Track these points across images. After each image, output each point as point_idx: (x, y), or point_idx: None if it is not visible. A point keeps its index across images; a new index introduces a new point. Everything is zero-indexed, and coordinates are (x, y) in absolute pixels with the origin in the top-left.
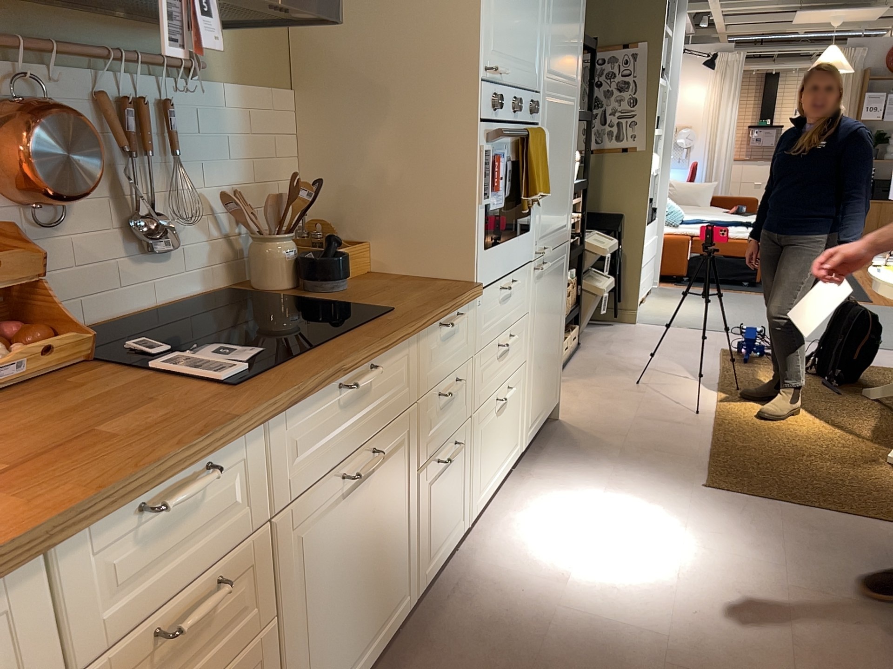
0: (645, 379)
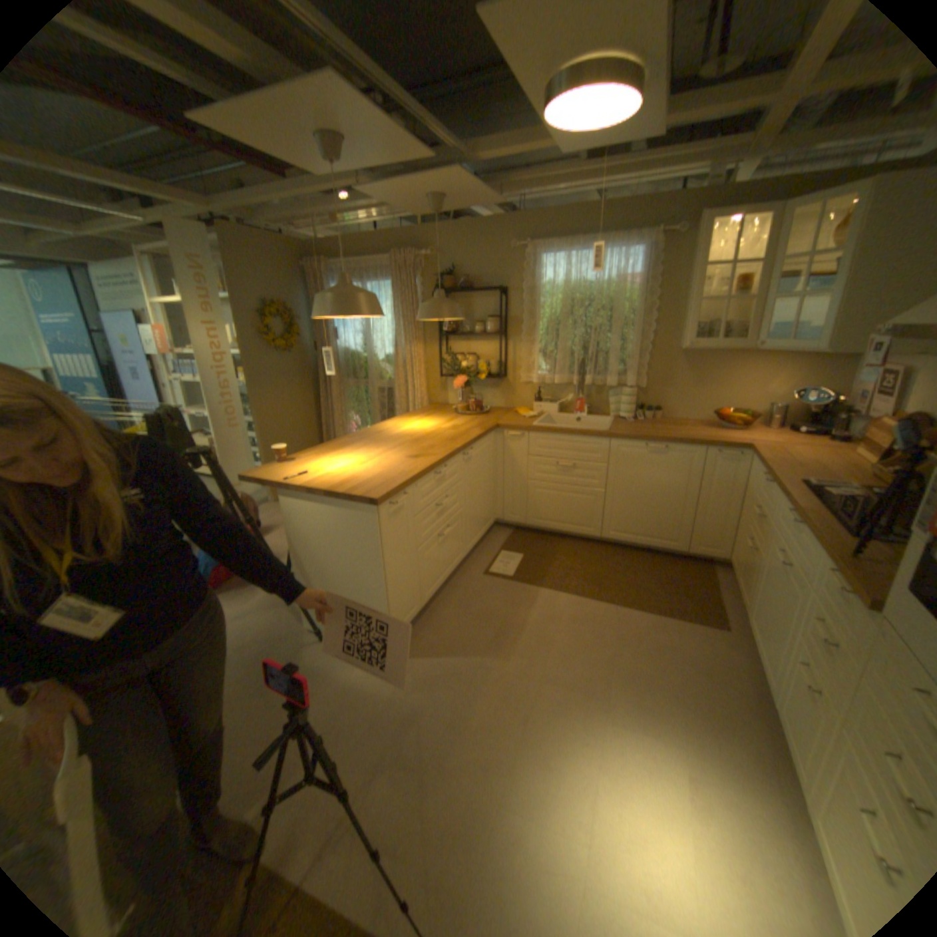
0: None
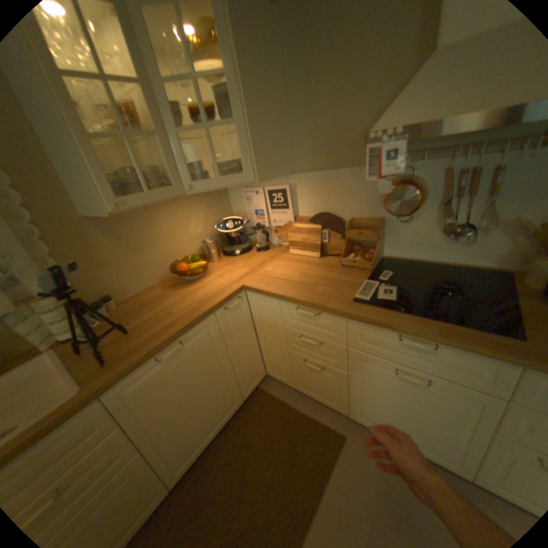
0: None
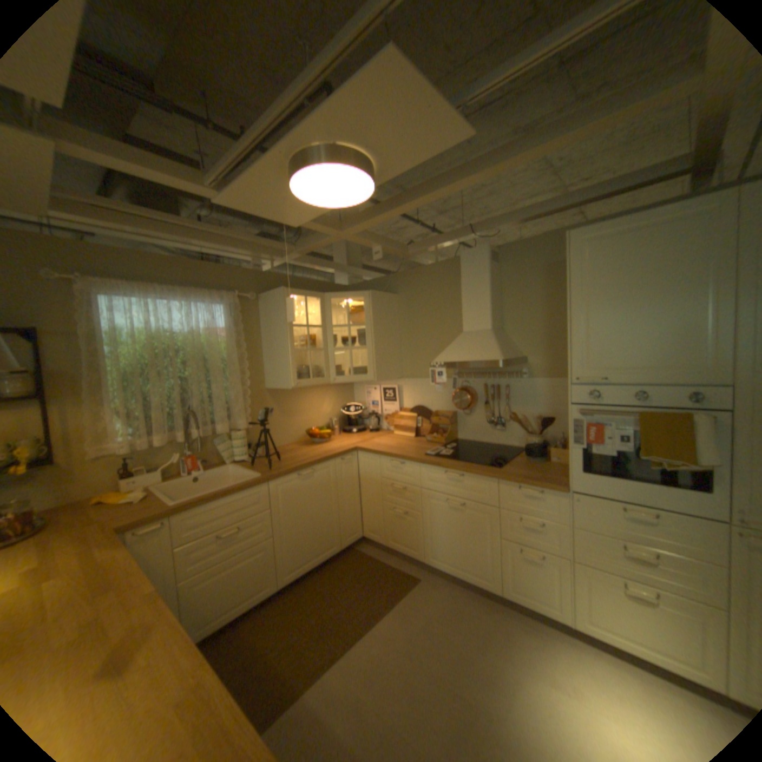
0: None
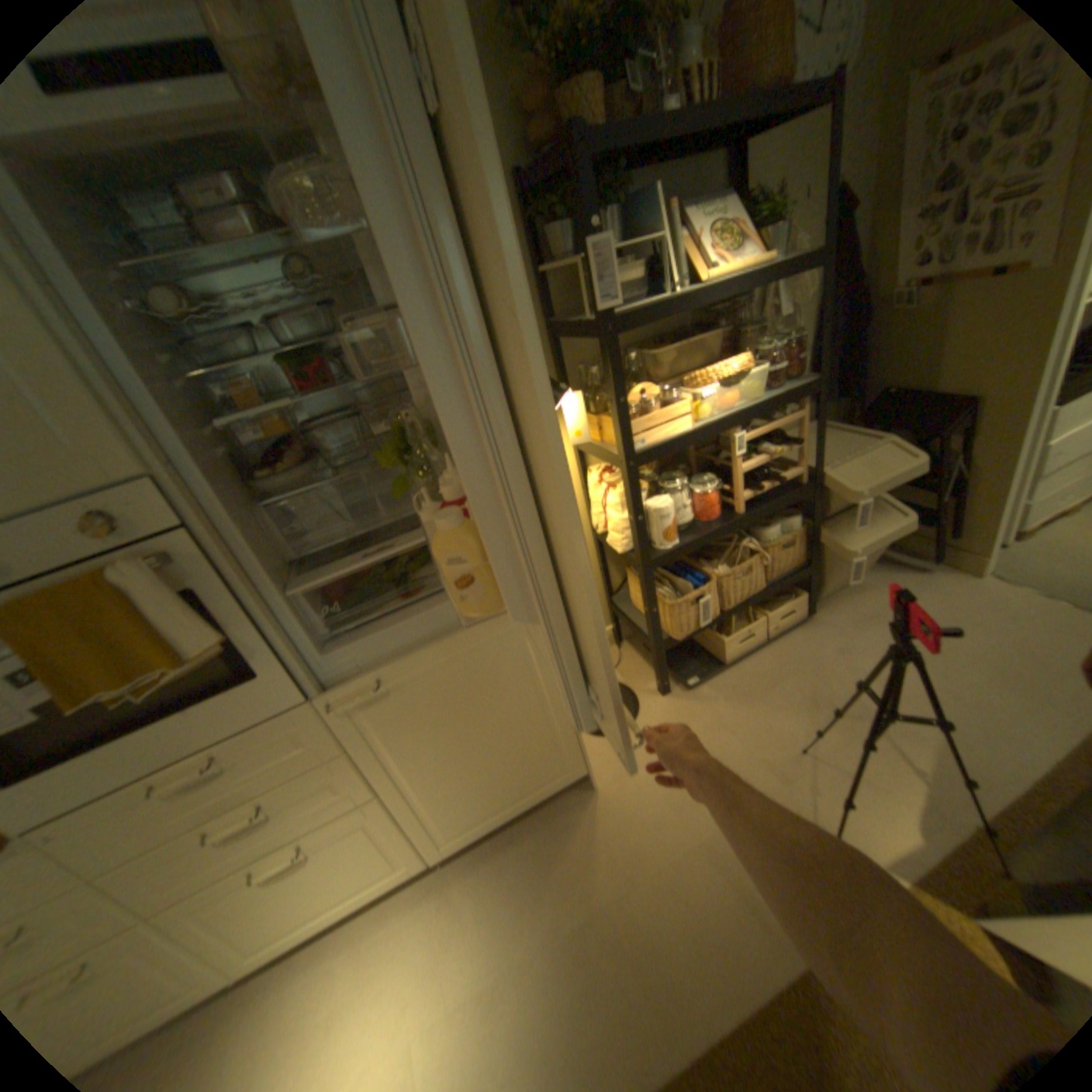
0: (830, 749)
